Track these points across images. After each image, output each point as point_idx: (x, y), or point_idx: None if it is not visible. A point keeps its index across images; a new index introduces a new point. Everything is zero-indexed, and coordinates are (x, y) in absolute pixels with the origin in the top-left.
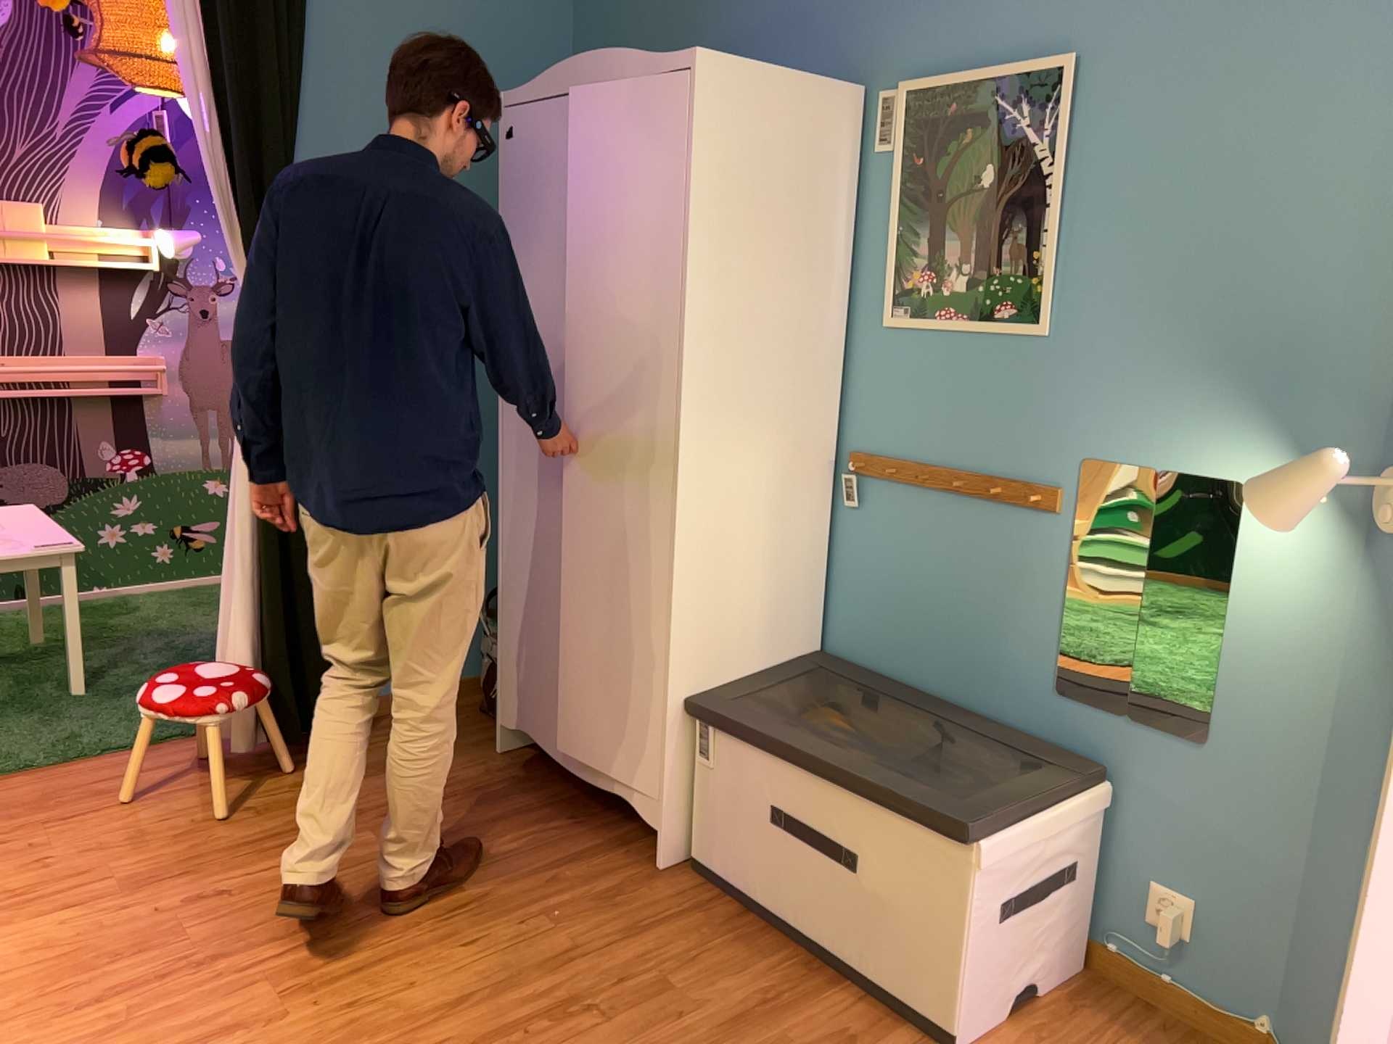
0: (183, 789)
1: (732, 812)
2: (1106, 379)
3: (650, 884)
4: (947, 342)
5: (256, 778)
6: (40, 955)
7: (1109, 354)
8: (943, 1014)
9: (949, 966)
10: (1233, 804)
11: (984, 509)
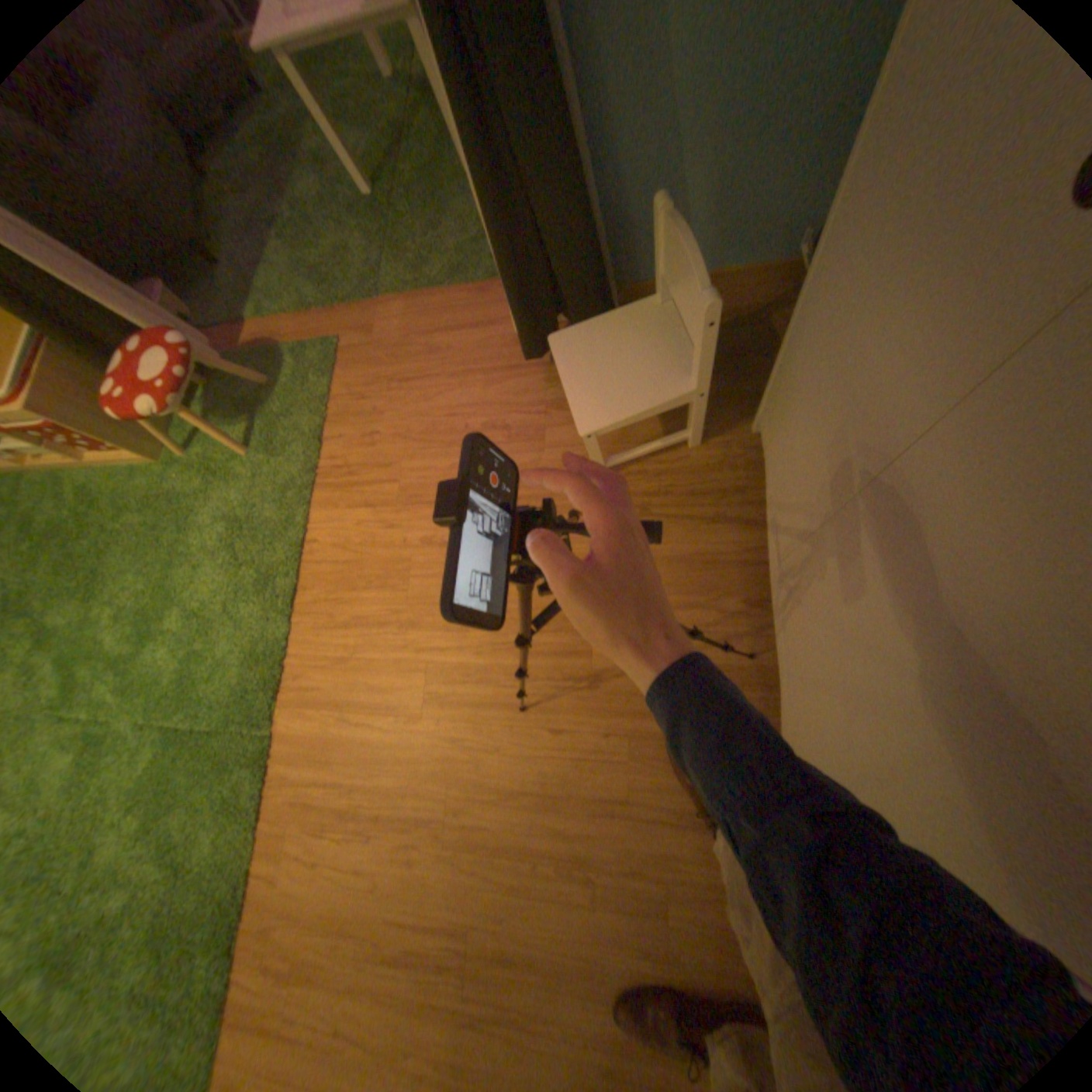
0: (478, 374)
1: None
2: None
3: None
4: None
5: (531, 380)
6: (338, 555)
7: None
8: None
9: None
10: None
11: None
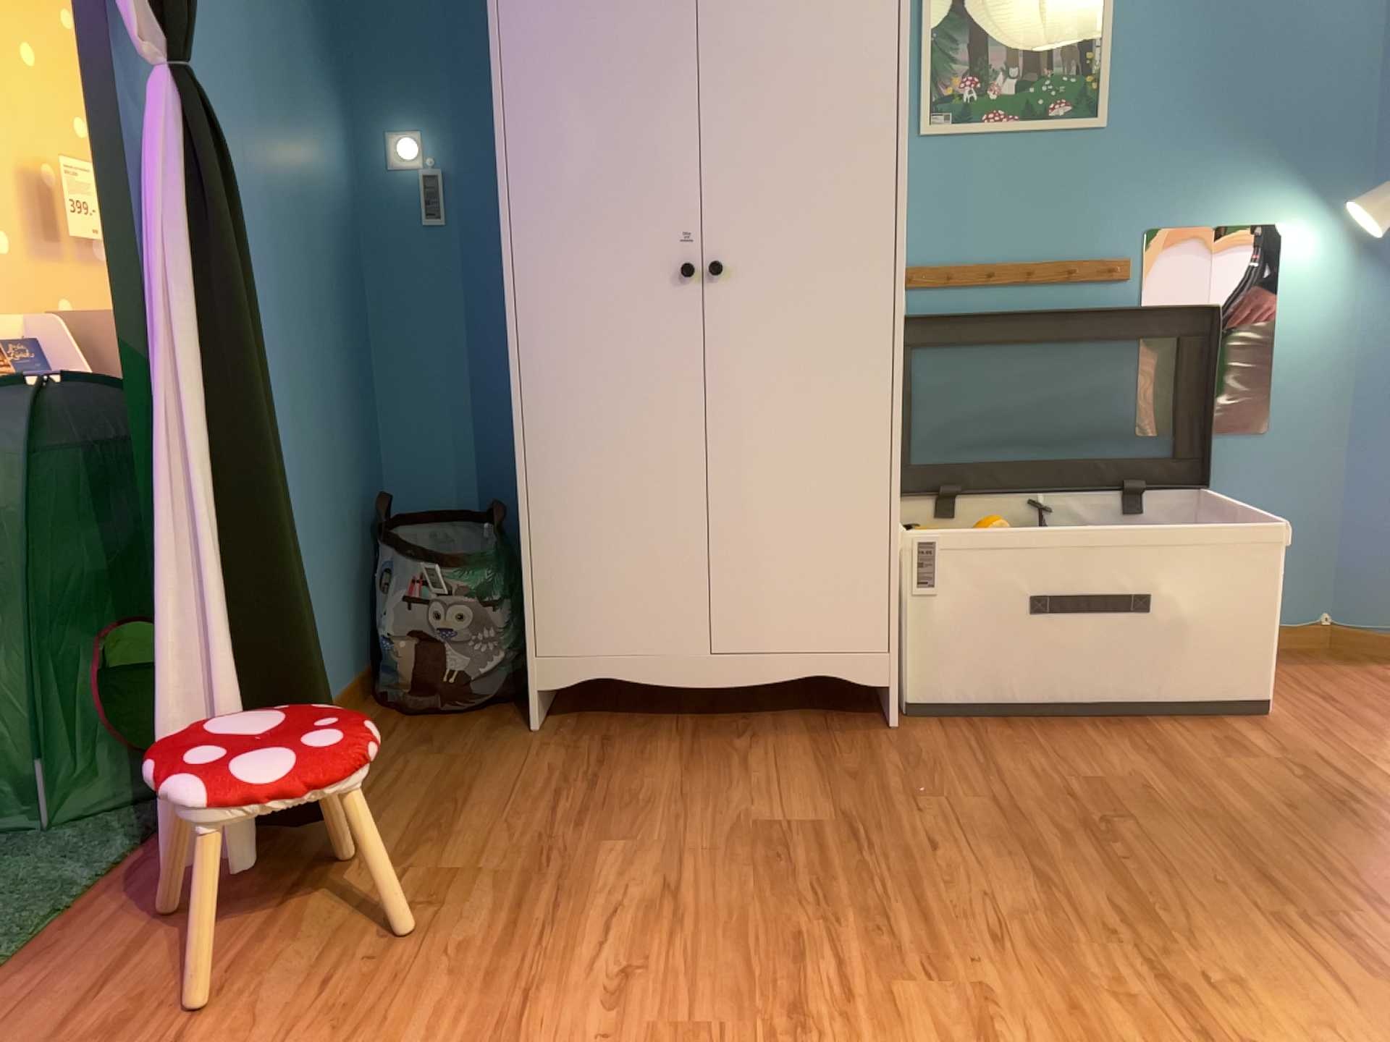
0: (238, 945)
1: (974, 625)
2: (1161, 160)
3: (912, 739)
4: (996, 144)
5: (315, 881)
6: None
7: (1162, 138)
8: (1256, 688)
9: (1260, 644)
10: (1291, 469)
11: (1051, 293)
